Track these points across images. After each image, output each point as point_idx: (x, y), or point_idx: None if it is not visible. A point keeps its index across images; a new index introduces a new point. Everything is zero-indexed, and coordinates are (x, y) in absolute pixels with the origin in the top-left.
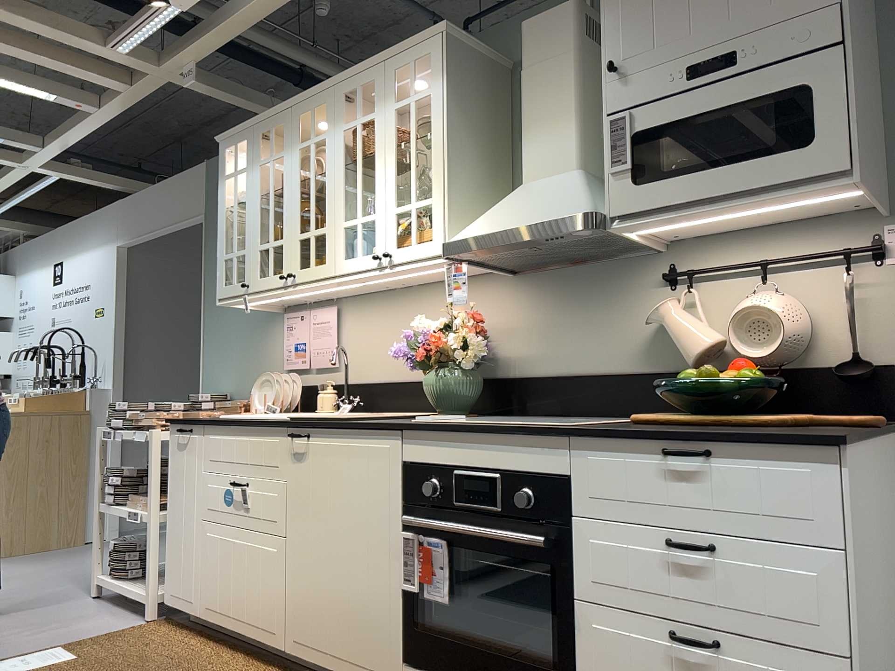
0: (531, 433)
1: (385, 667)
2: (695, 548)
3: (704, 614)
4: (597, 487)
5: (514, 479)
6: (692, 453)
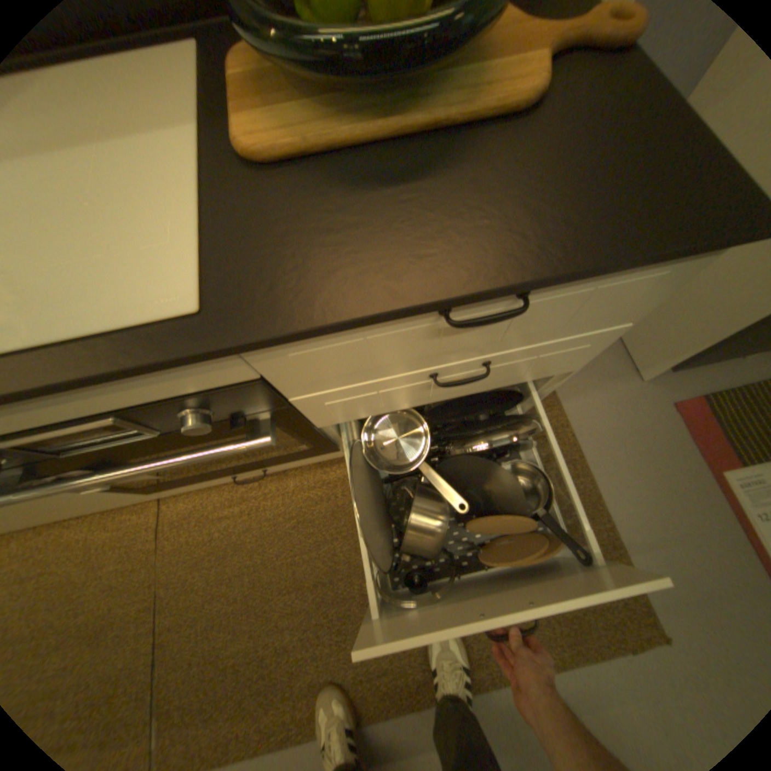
0: (126, 376)
1: (131, 501)
2: (476, 379)
3: (460, 393)
4: (318, 372)
5: (147, 408)
6: (508, 313)
